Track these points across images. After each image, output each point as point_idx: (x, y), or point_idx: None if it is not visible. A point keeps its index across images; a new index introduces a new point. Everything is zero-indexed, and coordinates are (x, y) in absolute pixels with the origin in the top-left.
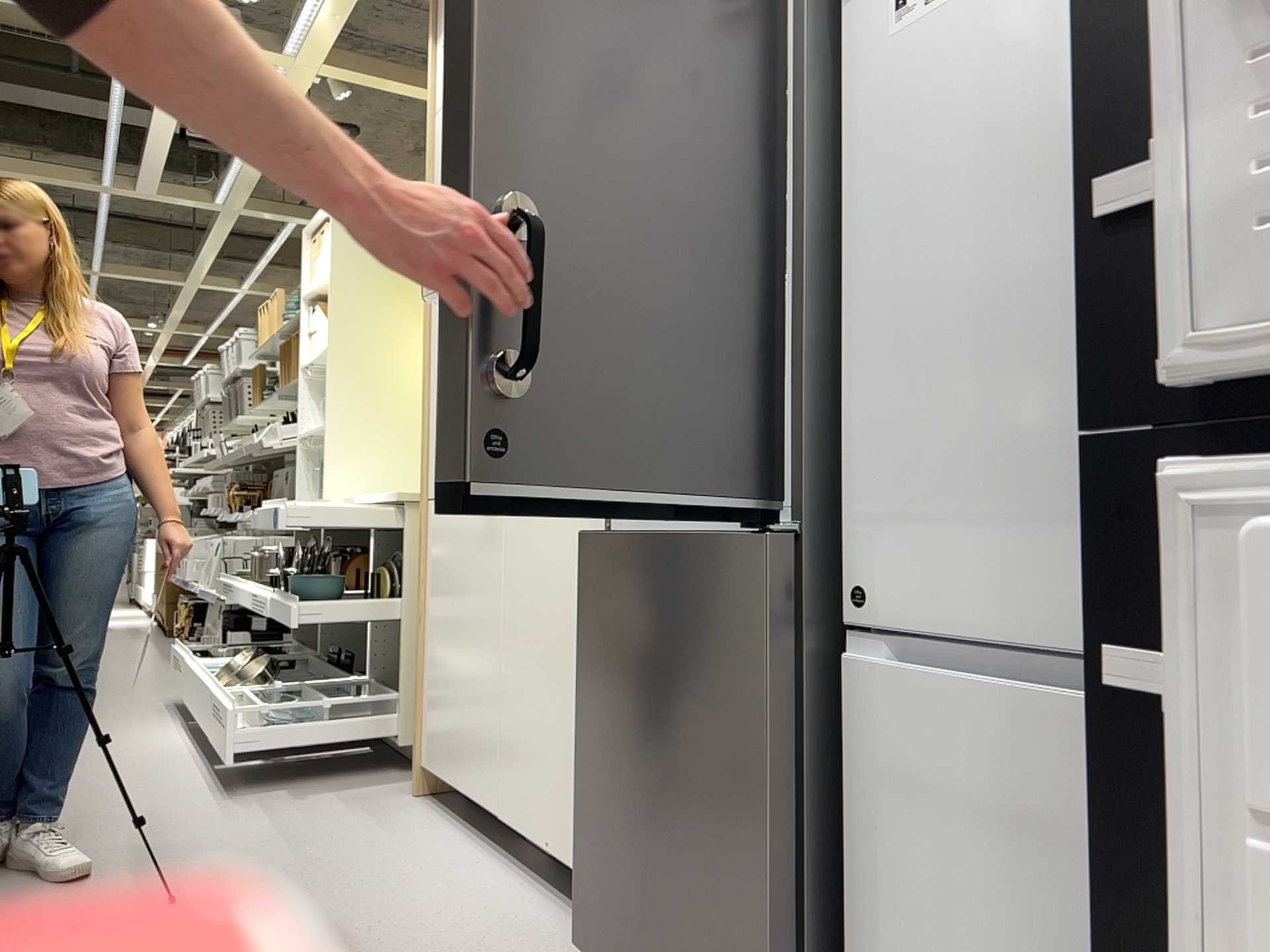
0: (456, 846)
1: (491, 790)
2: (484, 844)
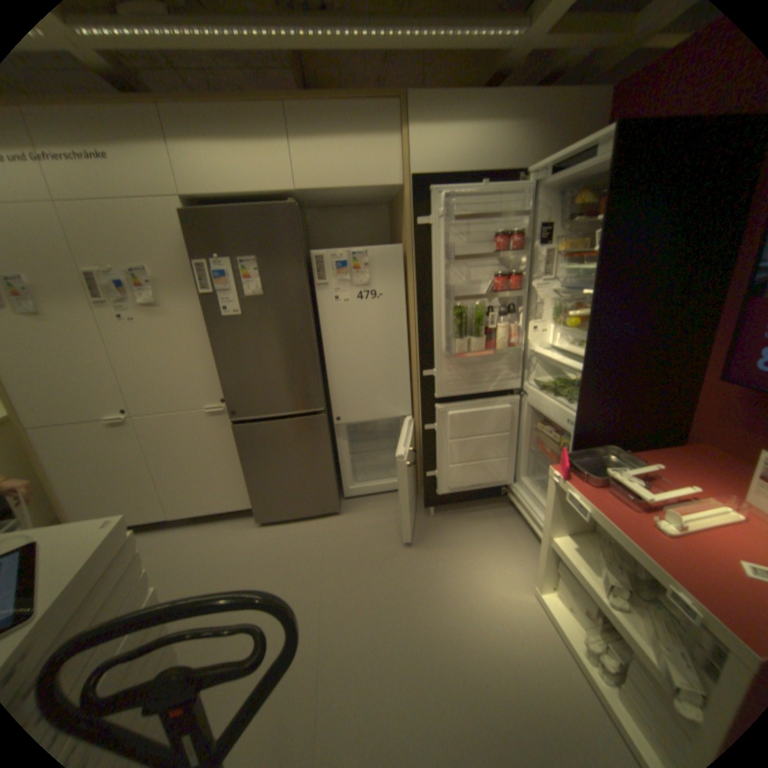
0: (145, 540)
1: (157, 514)
2: (154, 532)
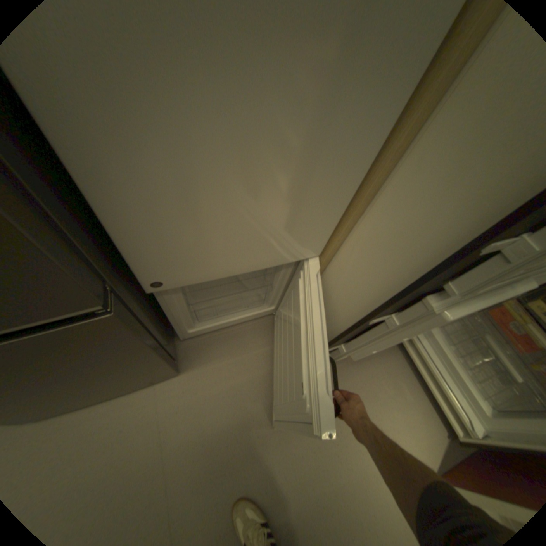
0: None
1: None
2: None
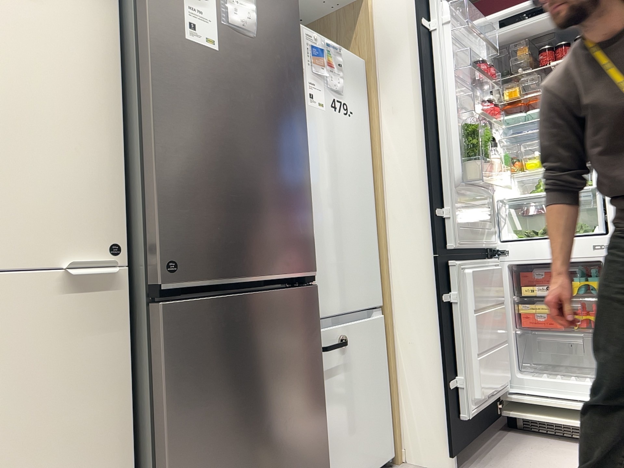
0: None
1: None
2: None
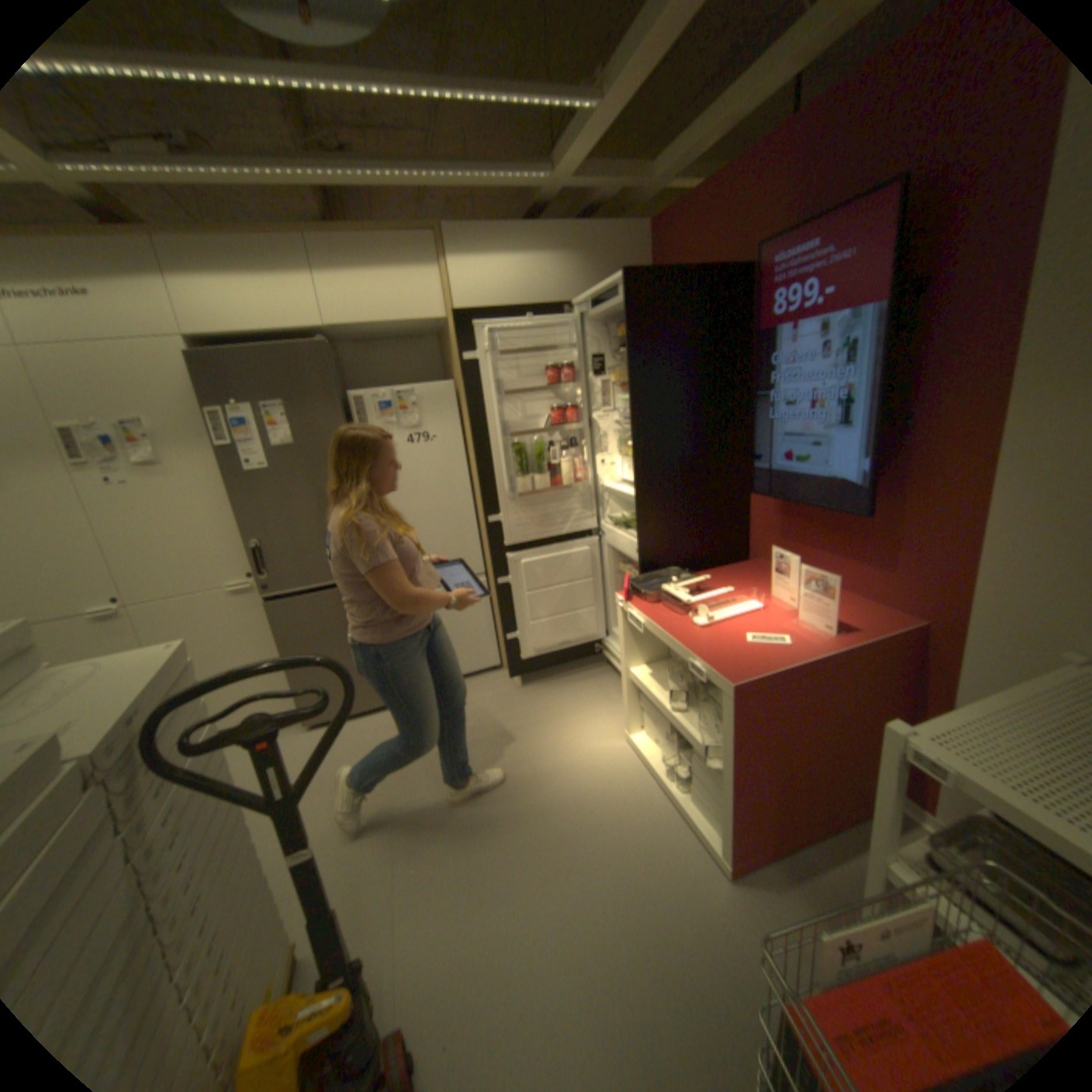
0: None
1: None
2: None
